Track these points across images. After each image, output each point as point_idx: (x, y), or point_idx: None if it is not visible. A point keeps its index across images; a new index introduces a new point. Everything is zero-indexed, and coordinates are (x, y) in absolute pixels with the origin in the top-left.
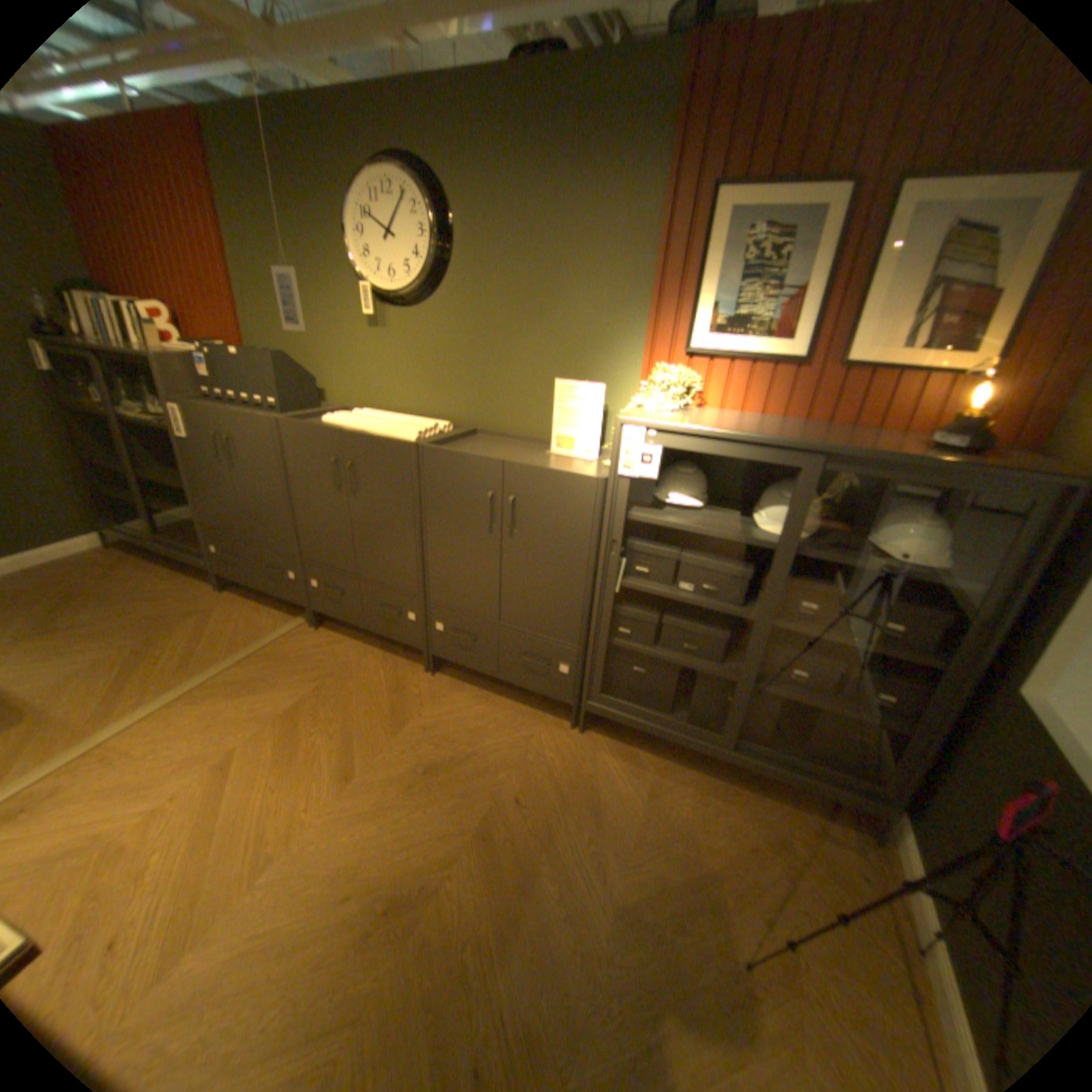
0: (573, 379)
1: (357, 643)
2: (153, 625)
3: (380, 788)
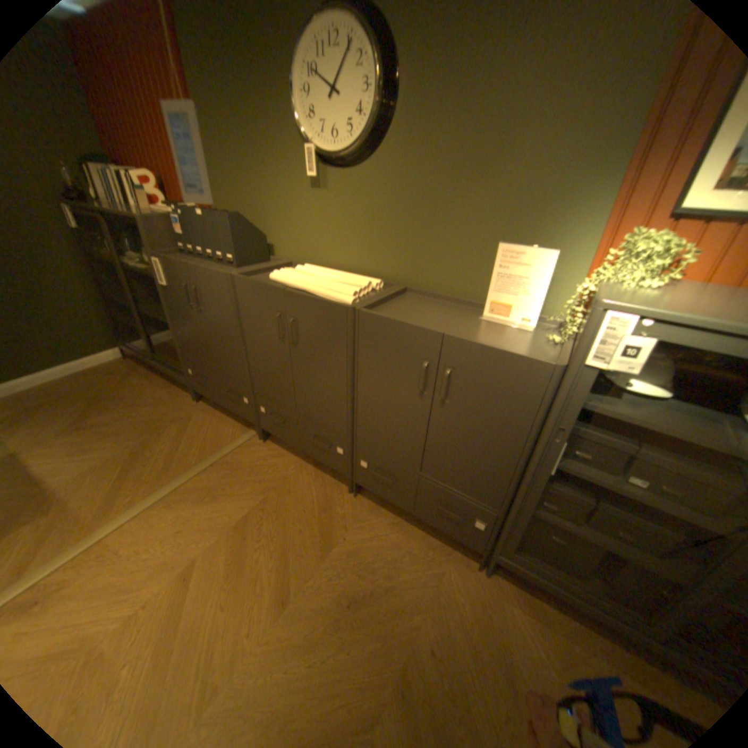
0: (517, 242)
1: (295, 458)
2: (148, 428)
3: (310, 617)
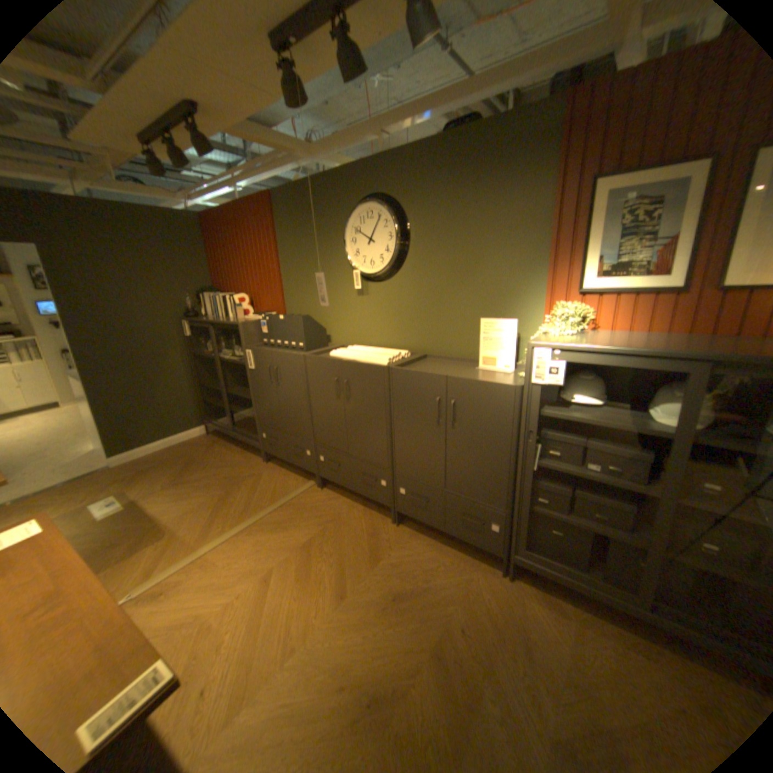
0: (493, 317)
1: (347, 500)
2: (229, 483)
3: (363, 607)
